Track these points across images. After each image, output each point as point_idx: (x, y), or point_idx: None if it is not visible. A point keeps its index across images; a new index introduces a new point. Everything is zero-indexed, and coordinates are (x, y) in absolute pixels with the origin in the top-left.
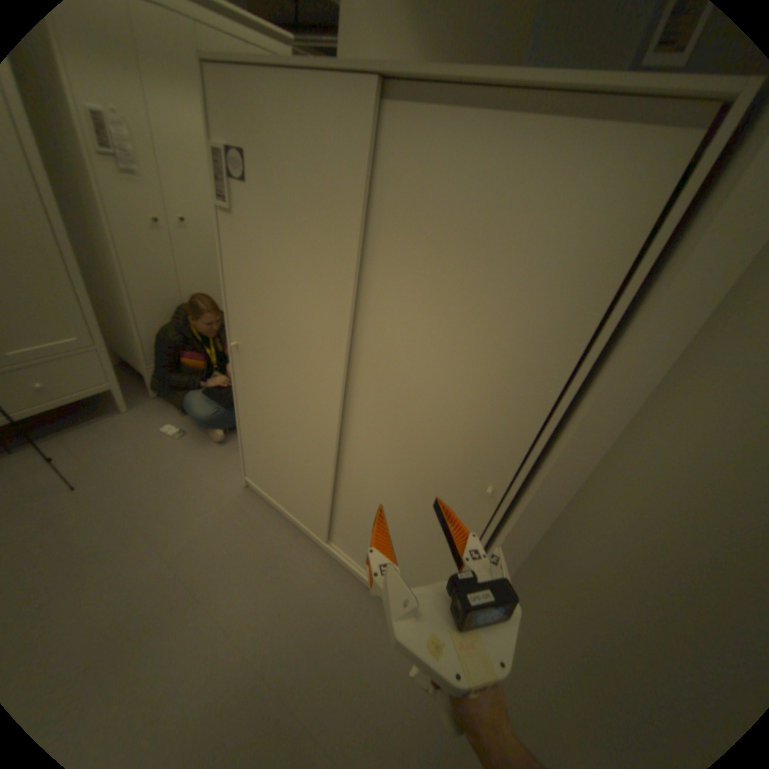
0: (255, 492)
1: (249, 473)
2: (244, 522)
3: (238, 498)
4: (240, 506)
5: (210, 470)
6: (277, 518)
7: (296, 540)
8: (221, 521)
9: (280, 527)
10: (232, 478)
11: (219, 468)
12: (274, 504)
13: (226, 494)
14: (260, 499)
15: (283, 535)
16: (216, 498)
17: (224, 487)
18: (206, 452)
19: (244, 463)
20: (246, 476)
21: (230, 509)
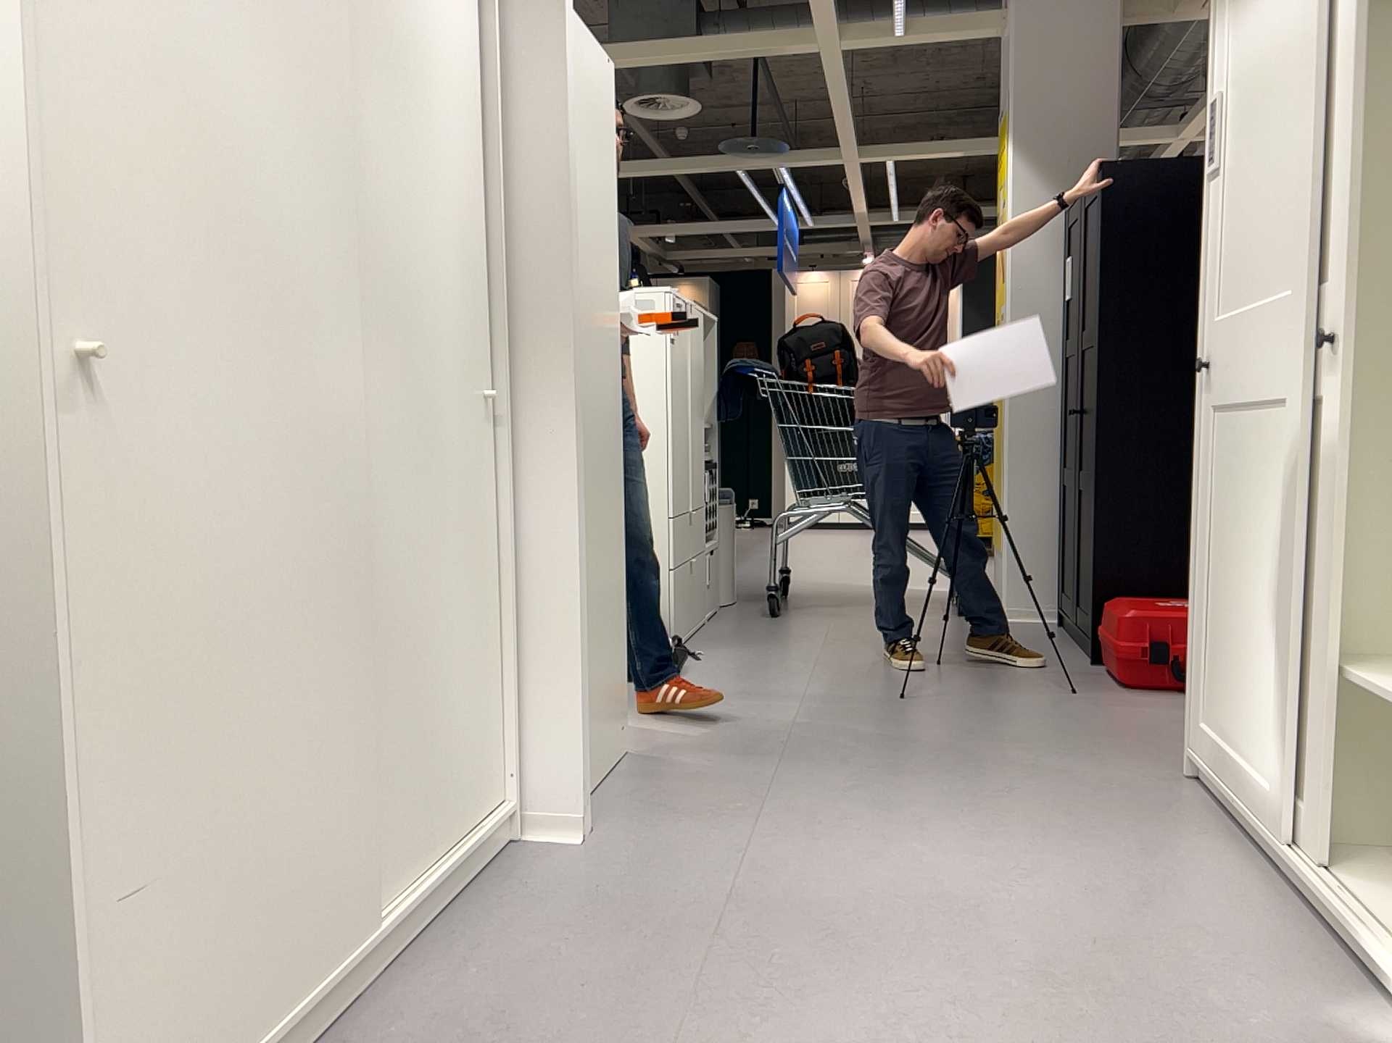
0: None
1: None
2: None
3: None
4: None
5: None
6: None
7: (355, 1038)
8: None
9: None
10: None
11: None
12: None
13: None
14: None
15: None
16: None
17: None
18: None
19: None
20: None
21: None
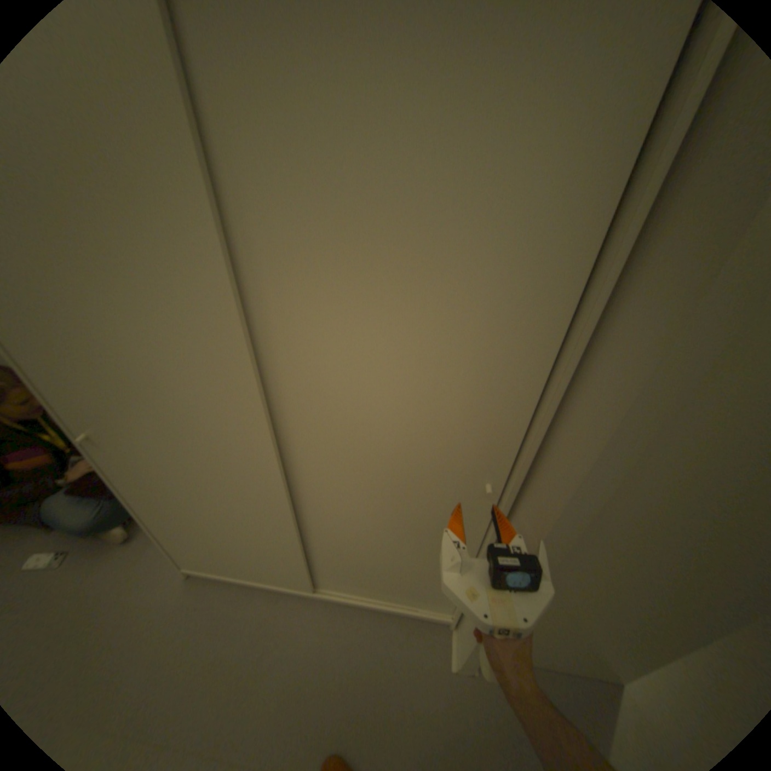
0: (200, 579)
1: (183, 564)
2: (203, 621)
3: (181, 598)
4: (188, 605)
5: (125, 583)
6: (243, 594)
7: (276, 605)
8: (172, 638)
9: (250, 602)
10: (161, 577)
11: (137, 573)
12: (232, 582)
13: (163, 601)
14: (210, 583)
15: (258, 609)
16: (151, 613)
17: (156, 594)
18: (108, 563)
19: (170, 557)
20: (179, 569)
21: (177, 617)
